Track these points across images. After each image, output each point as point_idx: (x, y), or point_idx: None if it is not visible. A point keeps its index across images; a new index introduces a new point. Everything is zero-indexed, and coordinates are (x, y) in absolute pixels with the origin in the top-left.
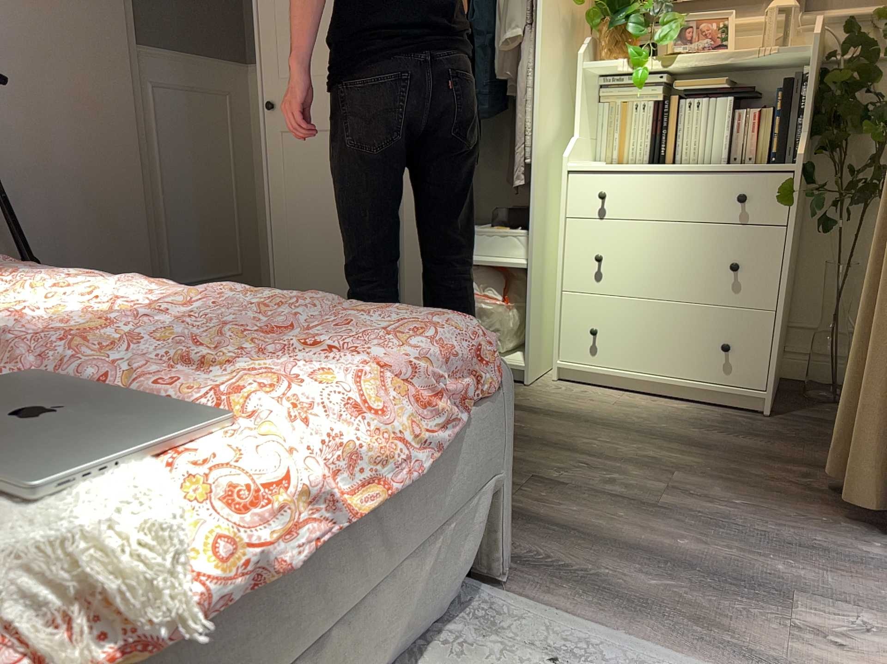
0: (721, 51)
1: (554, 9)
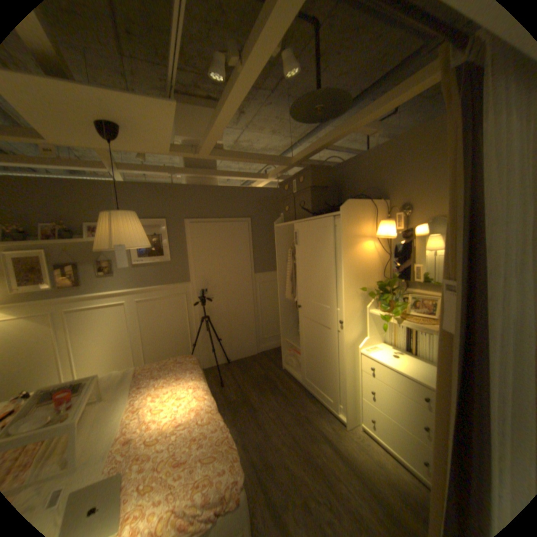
0: (432, 317)
1: (354, 294)
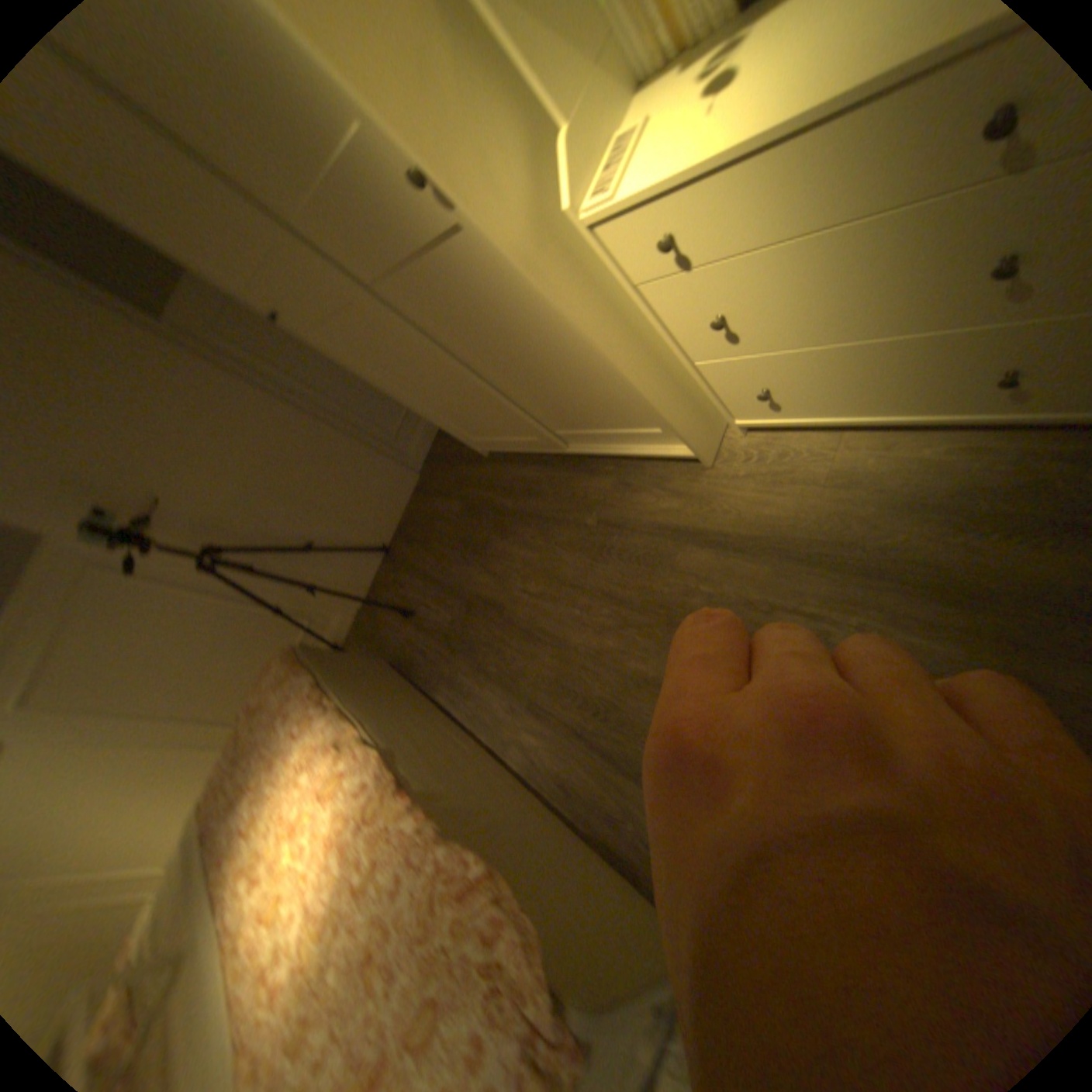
0: None
1: None
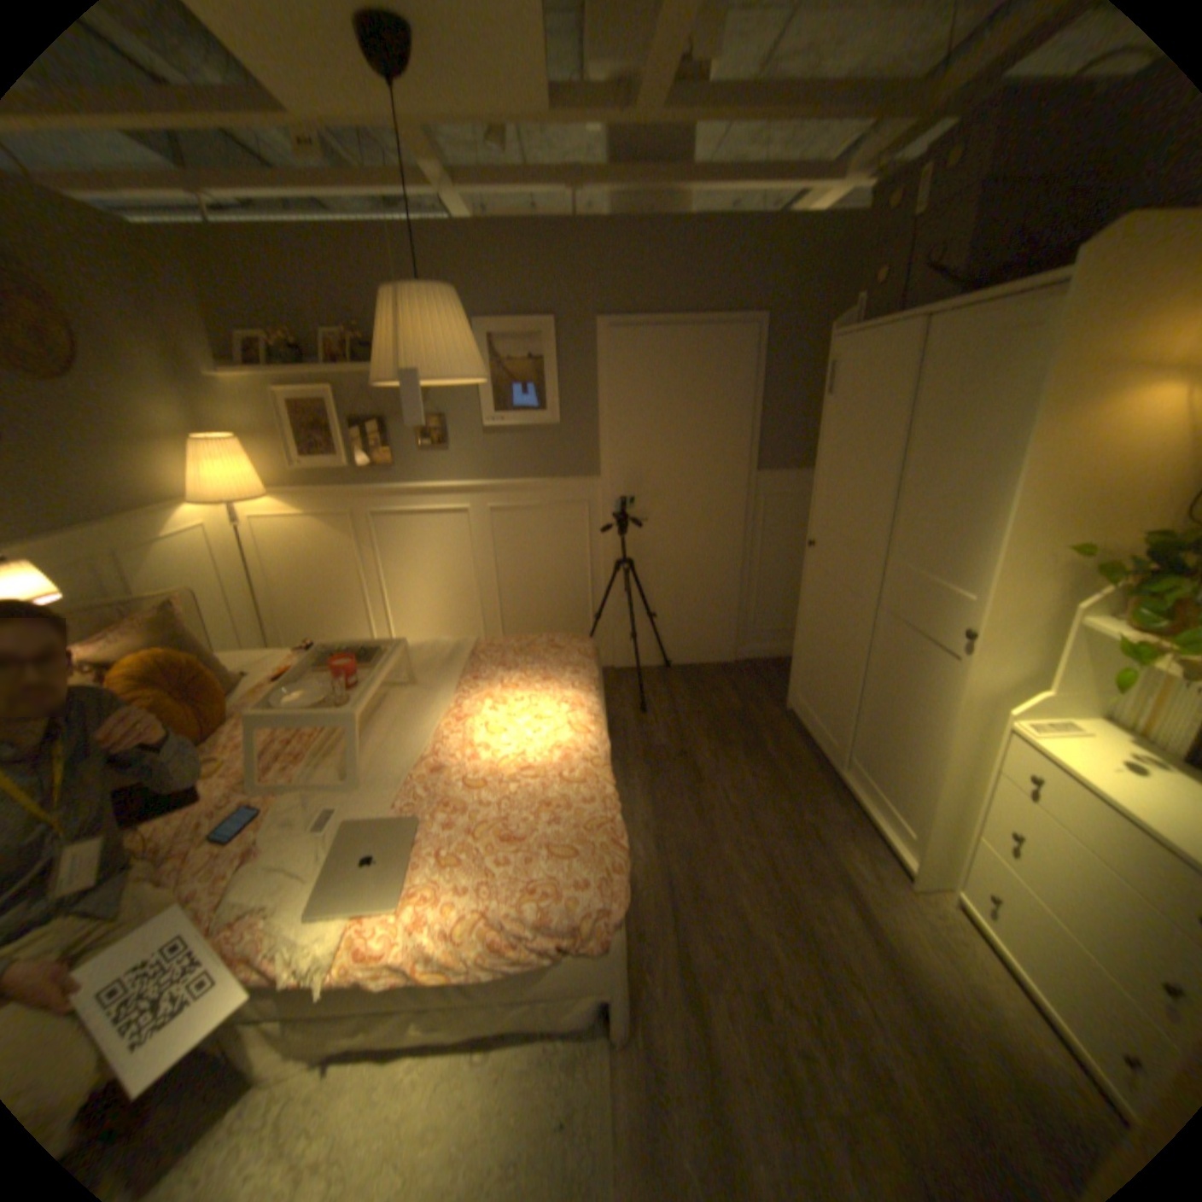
0: None
1: (1045, 557)
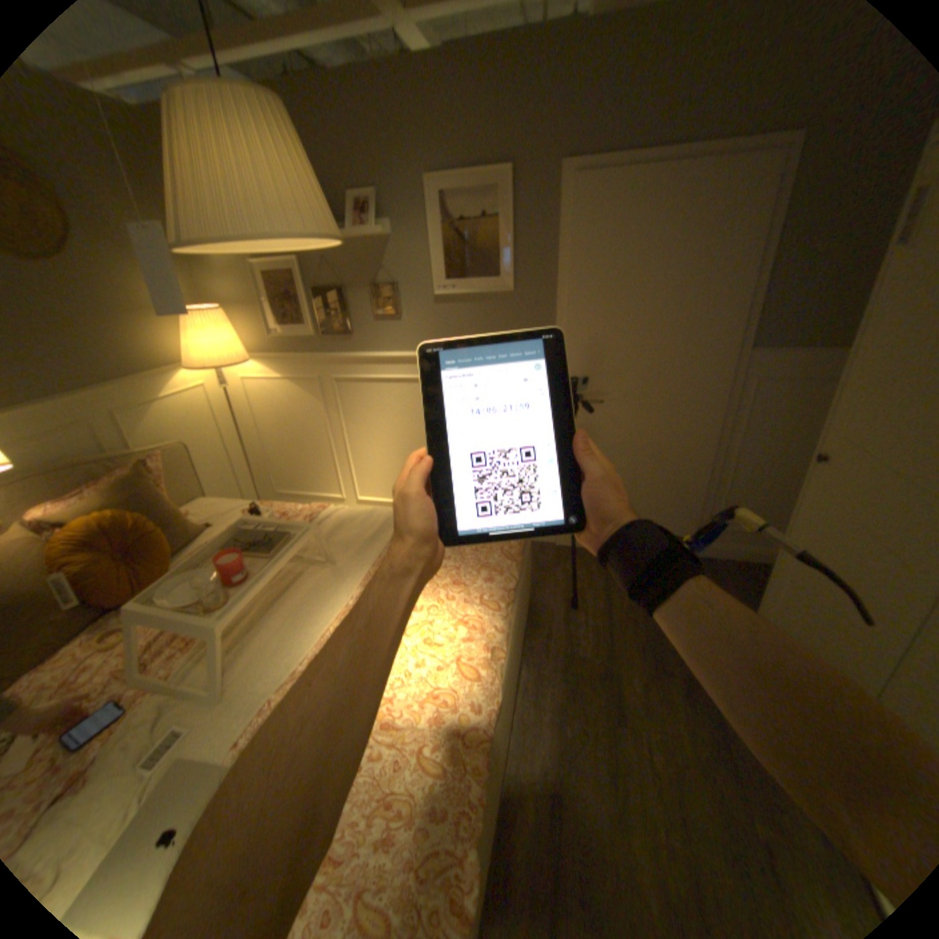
0: None
1: None
